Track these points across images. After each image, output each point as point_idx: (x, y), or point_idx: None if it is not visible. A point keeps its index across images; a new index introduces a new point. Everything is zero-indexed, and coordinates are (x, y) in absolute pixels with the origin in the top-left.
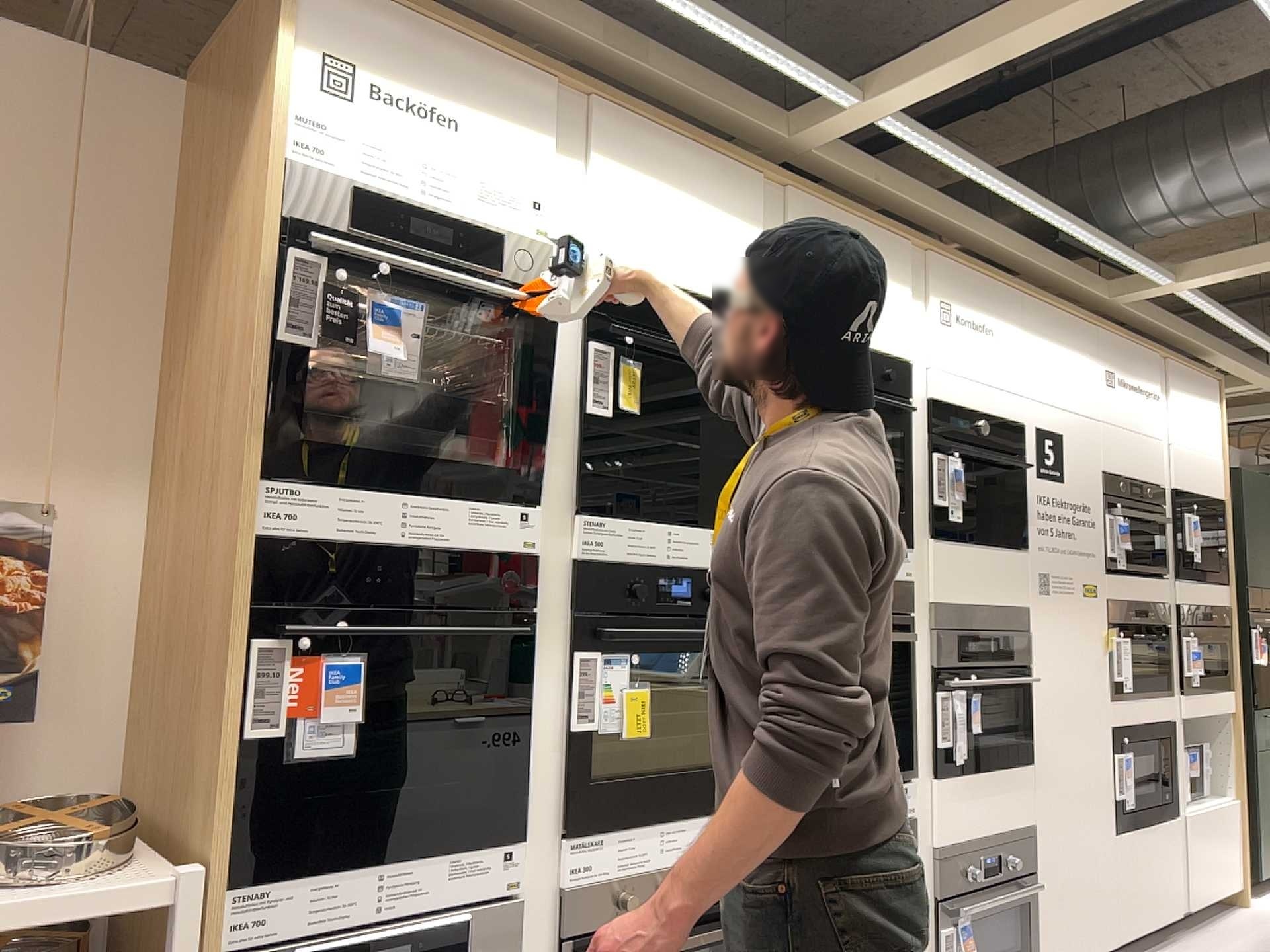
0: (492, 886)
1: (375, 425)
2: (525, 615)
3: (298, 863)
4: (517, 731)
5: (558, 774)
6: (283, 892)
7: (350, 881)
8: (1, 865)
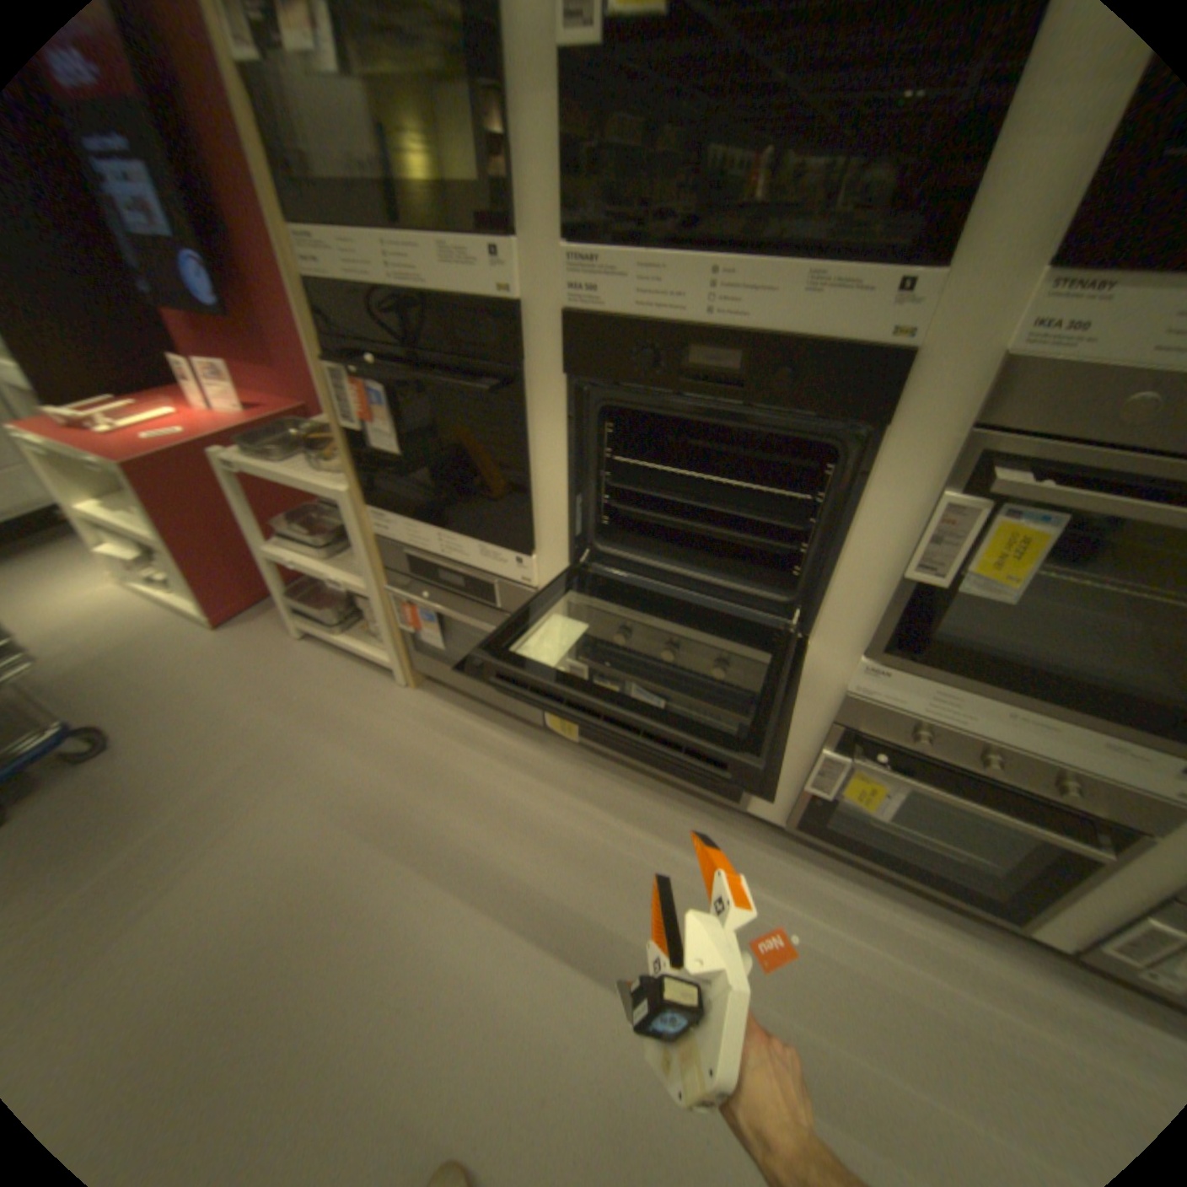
0: (516, 581)
1: (355, 143)
2: (510, 375)
3: (391, 513)
4: (518, 483)
5: (562, 529)
6: (387, 525)
7: (418, 536)
8: (312, 460)
